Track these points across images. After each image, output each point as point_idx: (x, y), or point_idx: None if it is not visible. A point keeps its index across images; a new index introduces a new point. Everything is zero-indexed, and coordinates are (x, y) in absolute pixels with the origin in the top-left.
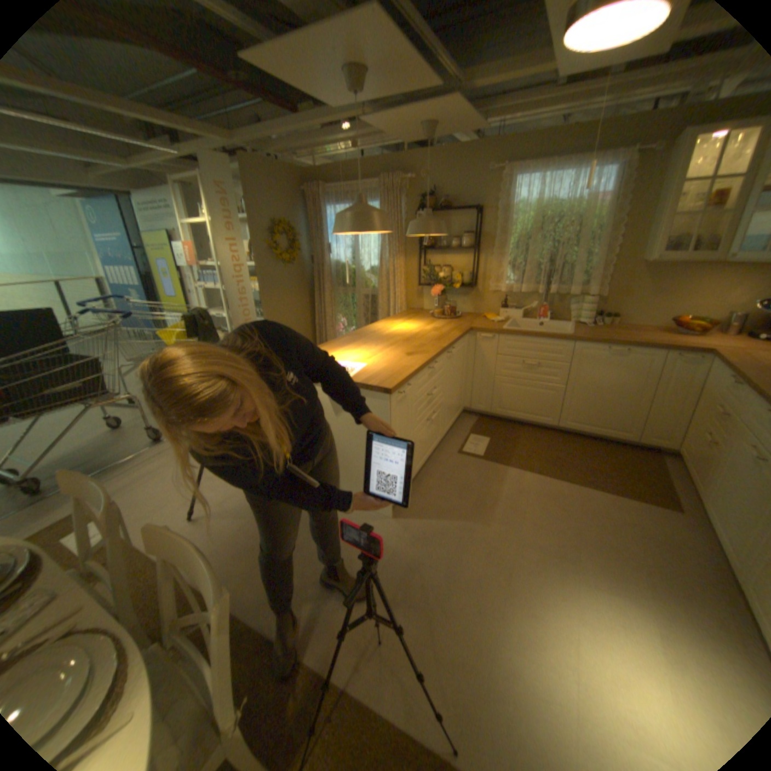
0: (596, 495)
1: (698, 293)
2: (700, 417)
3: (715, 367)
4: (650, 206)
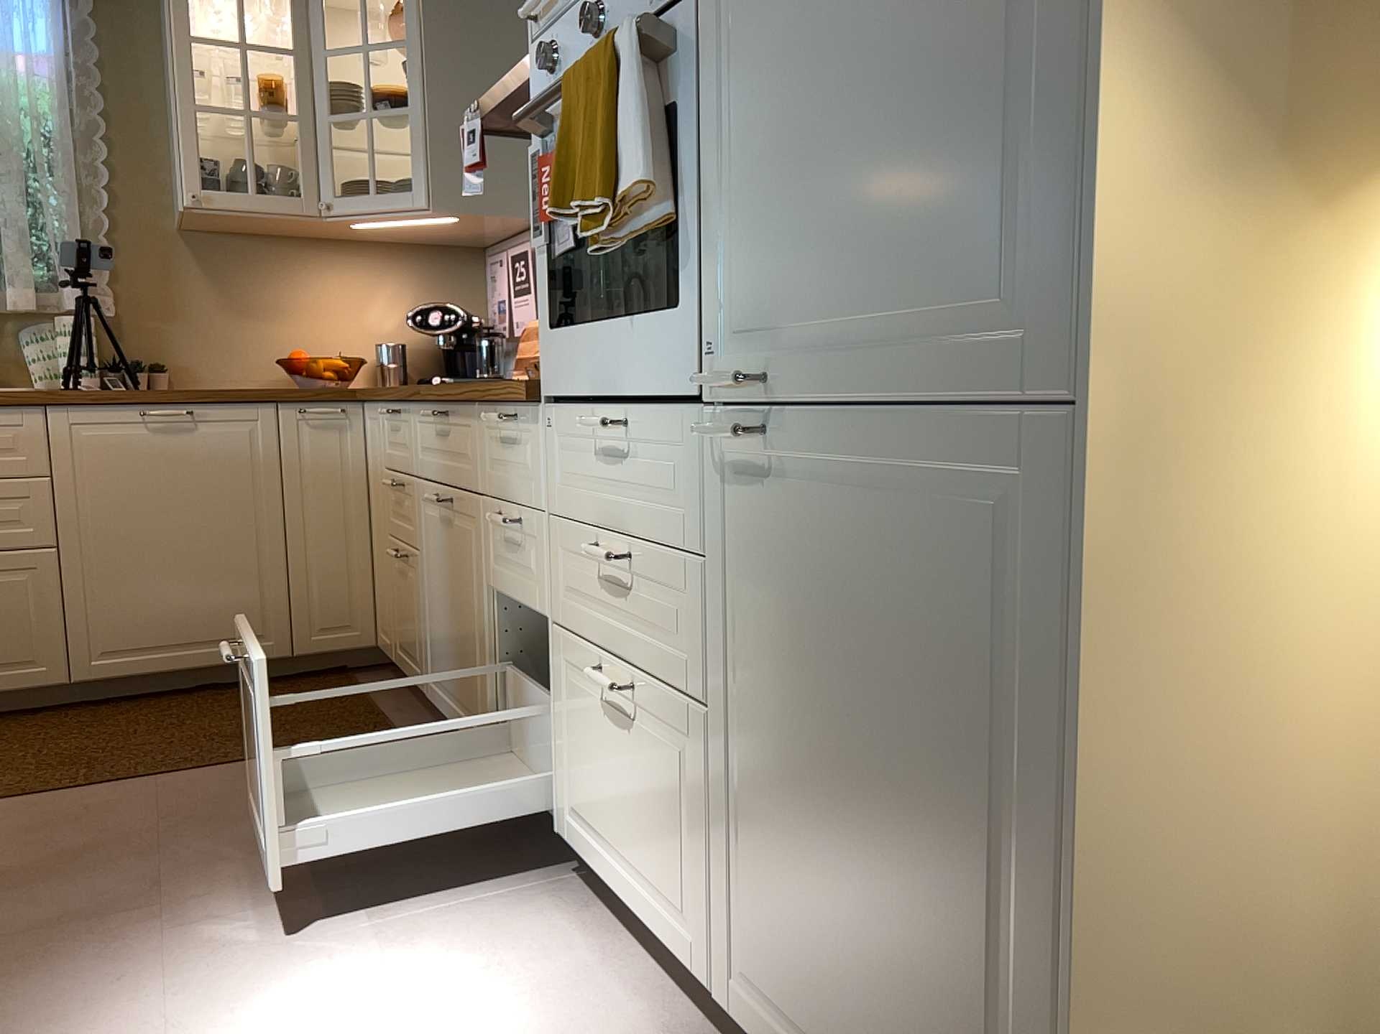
0: (202, 778)
1: (311, 308)
2: (379, 536)
3: (369, 422)
4: (154, 108)
